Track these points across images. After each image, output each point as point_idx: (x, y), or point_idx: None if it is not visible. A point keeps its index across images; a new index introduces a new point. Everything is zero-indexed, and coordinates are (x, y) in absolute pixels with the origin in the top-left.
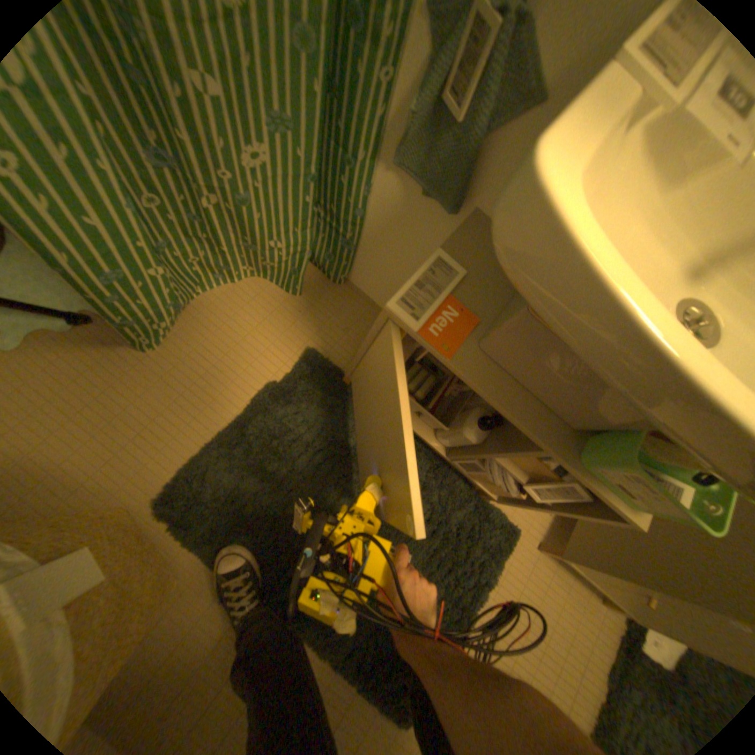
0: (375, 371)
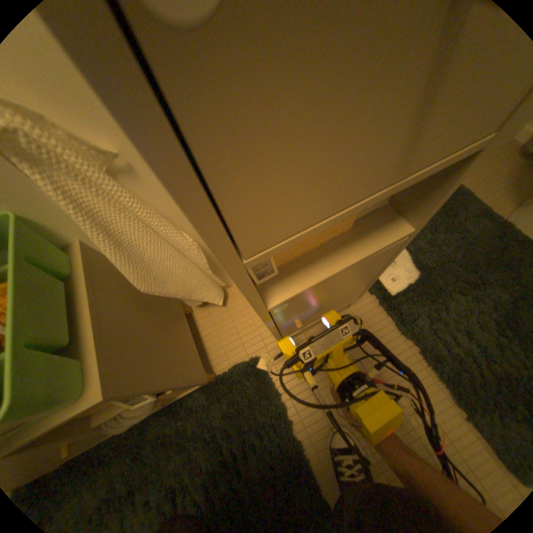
0: None
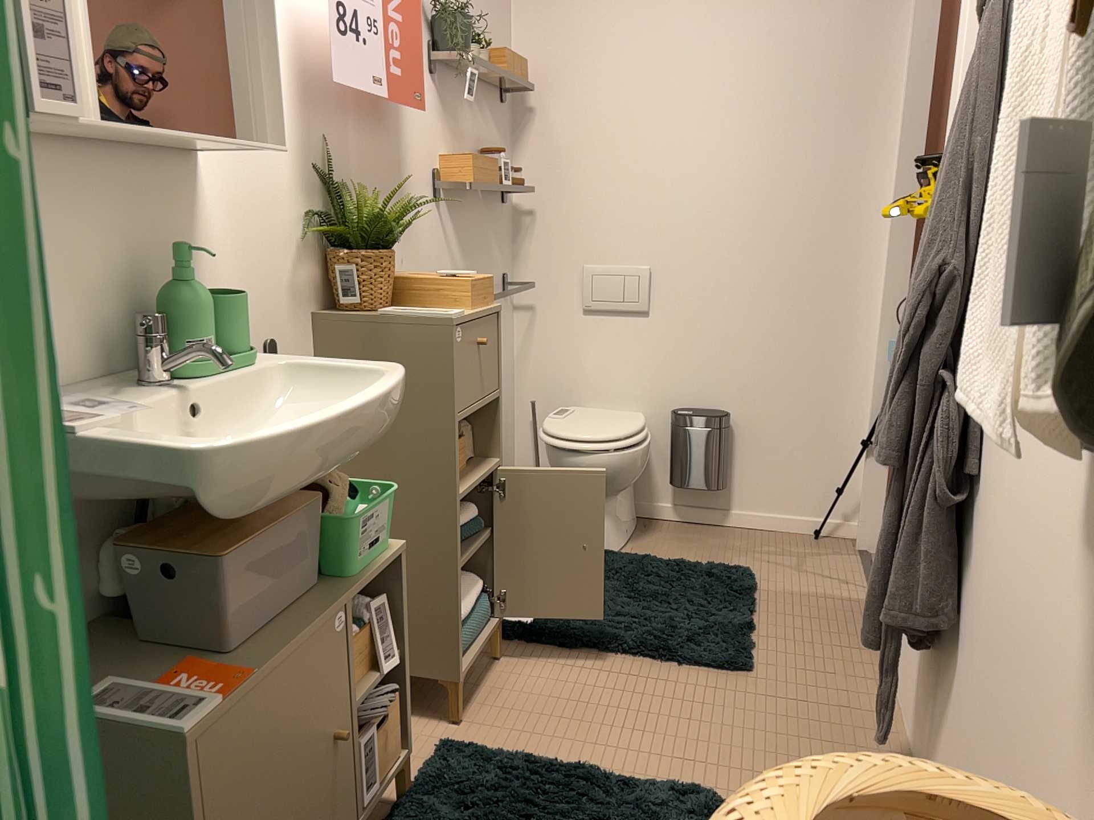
0: None
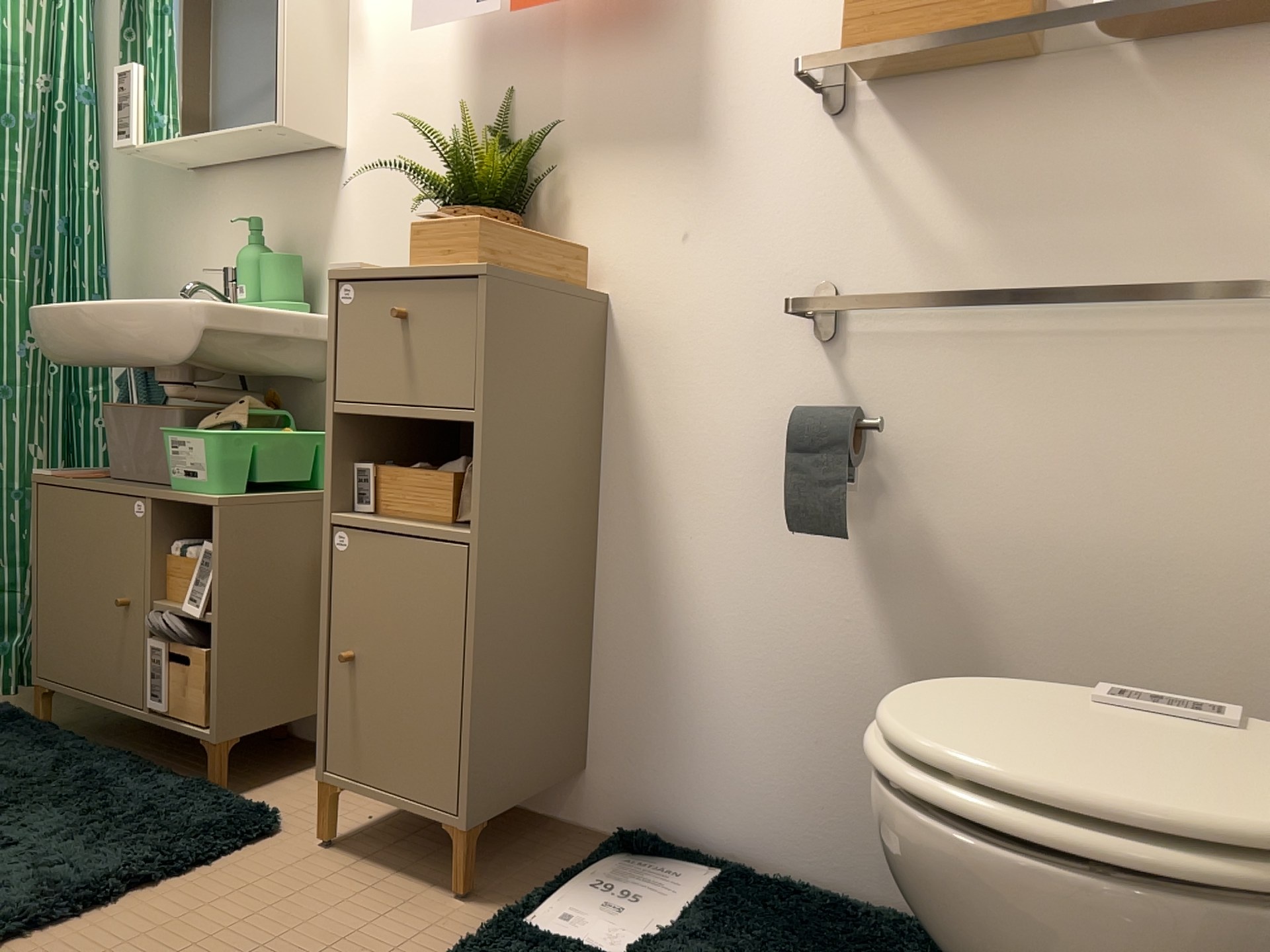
0: (60, 602)
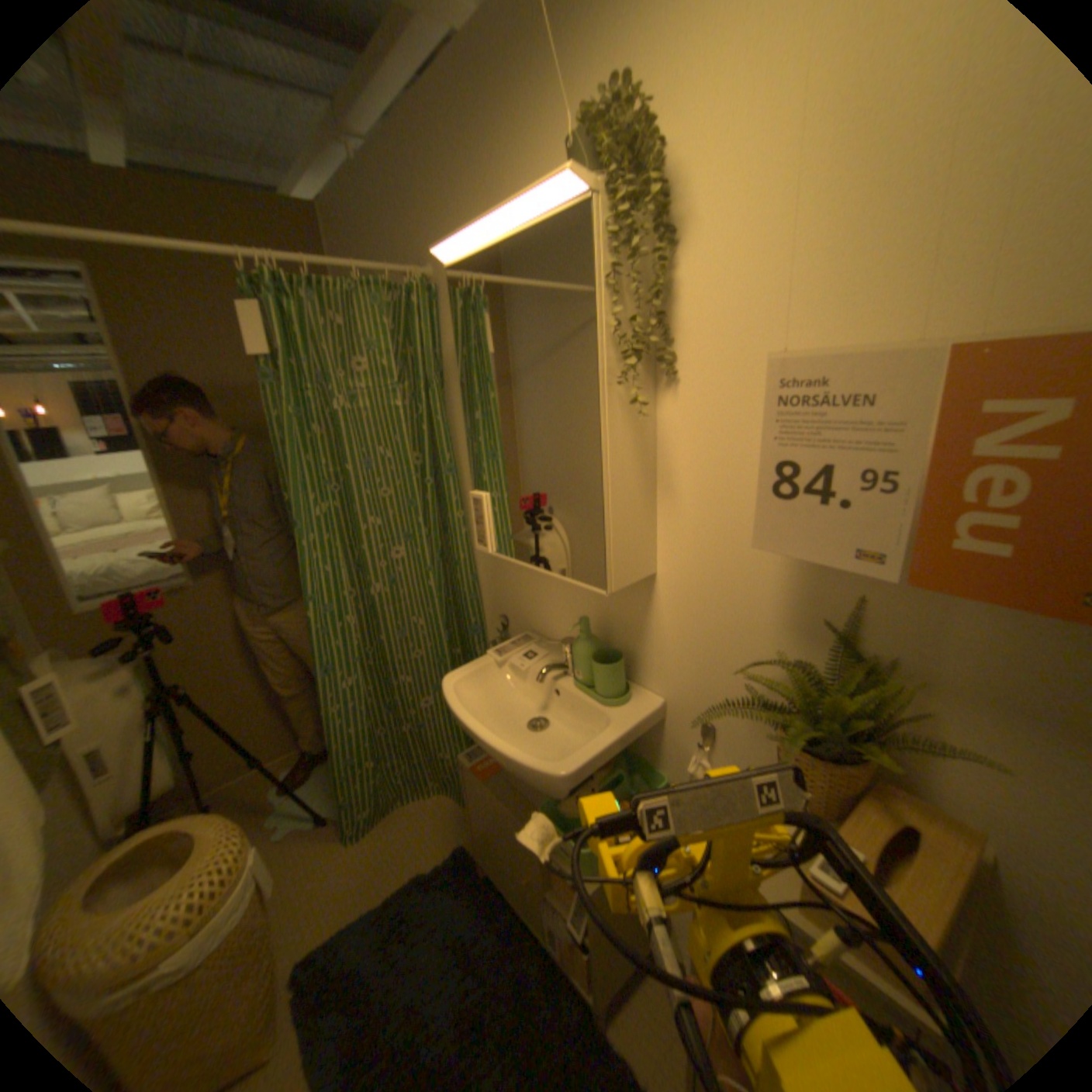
0: (477, 832)
